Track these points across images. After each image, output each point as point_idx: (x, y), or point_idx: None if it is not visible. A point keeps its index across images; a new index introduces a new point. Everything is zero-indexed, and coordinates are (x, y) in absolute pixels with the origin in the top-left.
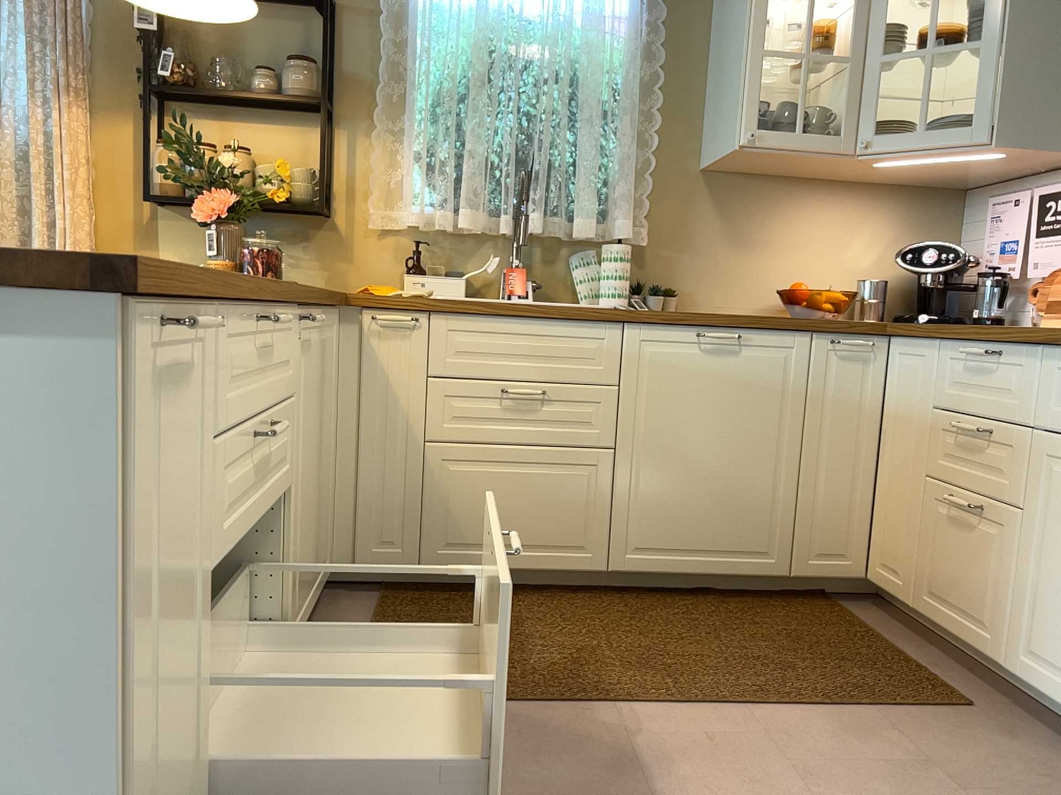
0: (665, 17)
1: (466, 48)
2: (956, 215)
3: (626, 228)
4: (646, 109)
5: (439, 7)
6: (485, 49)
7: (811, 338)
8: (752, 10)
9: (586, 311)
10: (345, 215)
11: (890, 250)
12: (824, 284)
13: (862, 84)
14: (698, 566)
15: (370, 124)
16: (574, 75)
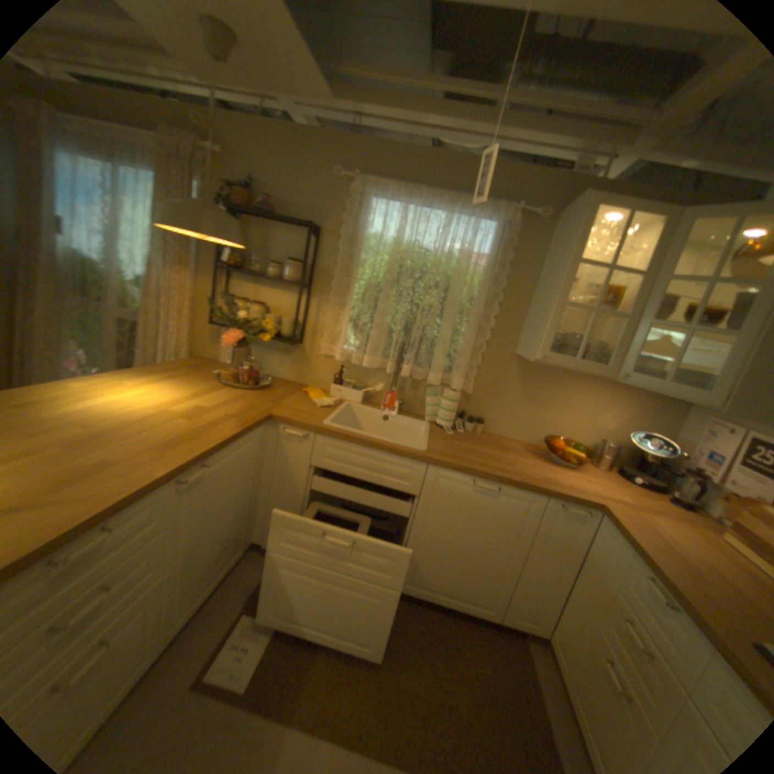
0: (513, 257)
1: (386, 262)
2: (684, 411)
3: (457, 385)
4: (487, 314)
5: (375, 236)
6: (395, 265)
7: (548, 501)
8: (564, 273)
9: (406, 453)
10: (308, 343)
11: (629, 423)
12: (578, 434)
13: (634, 333)
14: (445, 603)
15: (328, 298)
16: (447, 287)
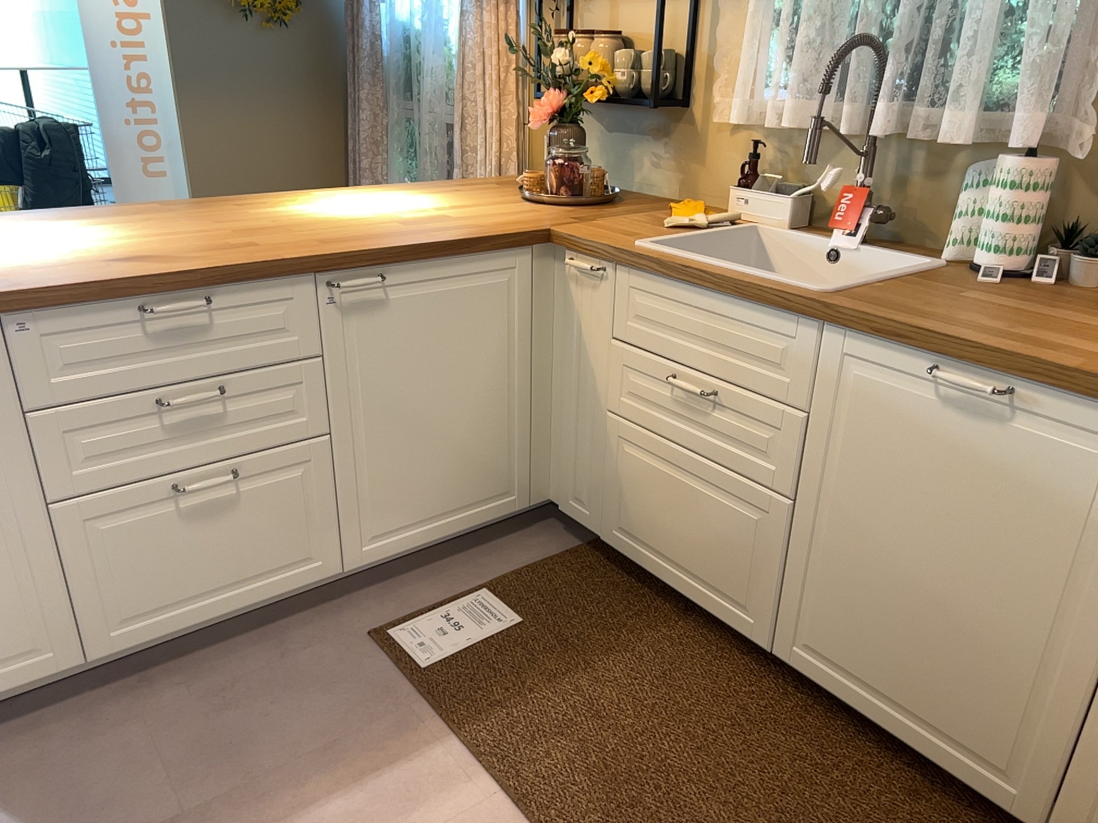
0: None
1: None
2: None
3: (1018, 134)
4: None
5: None
6: None
7: None
8: None
9: (769, 294)
10: (699, 105)
11: None
12: None
13: None
14: (884, 717)
15: None
16: None
